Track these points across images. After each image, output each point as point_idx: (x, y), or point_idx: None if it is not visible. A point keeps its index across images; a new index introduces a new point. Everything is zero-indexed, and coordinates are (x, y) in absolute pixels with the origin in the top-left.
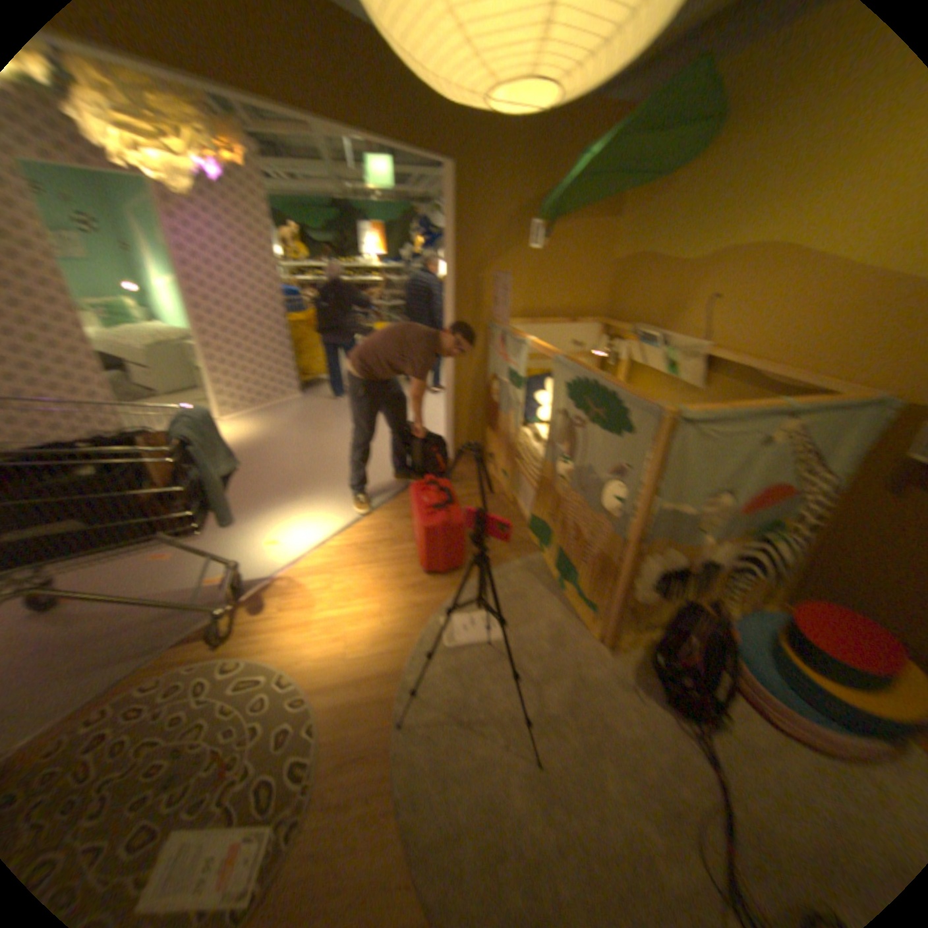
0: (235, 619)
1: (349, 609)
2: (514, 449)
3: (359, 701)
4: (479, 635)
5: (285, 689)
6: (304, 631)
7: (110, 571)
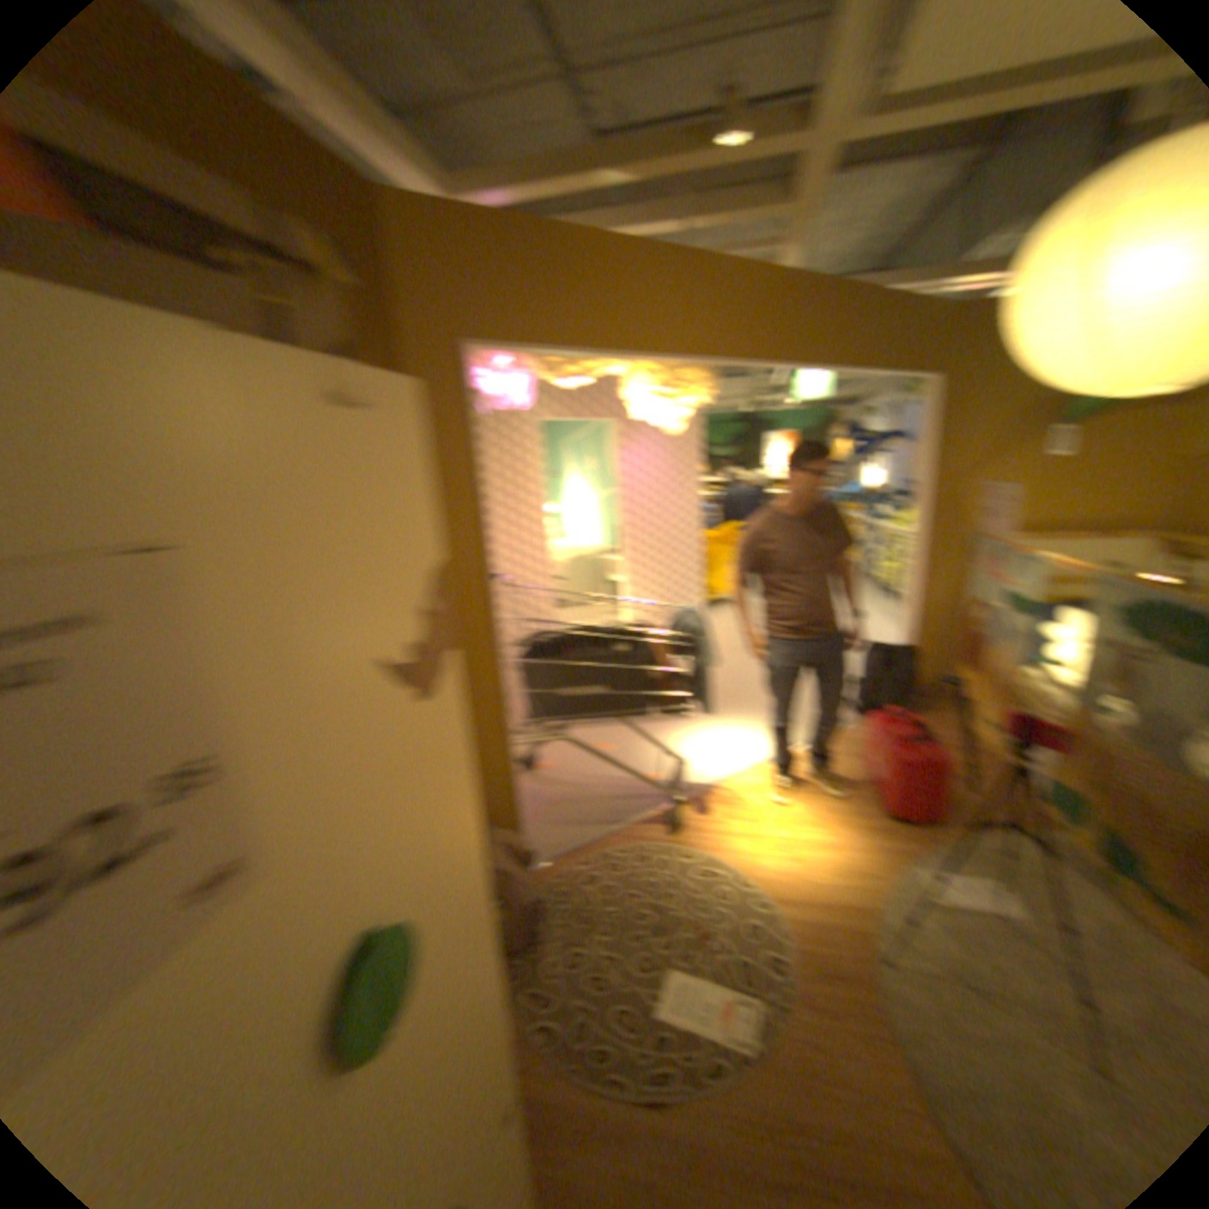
0: (690, 816)
1: (807, 837)
2: (1020, 693)
3: (837, 929)
4: (985, 907)
5: (753, 892)
6: (761, 845)
7: (573, 751)
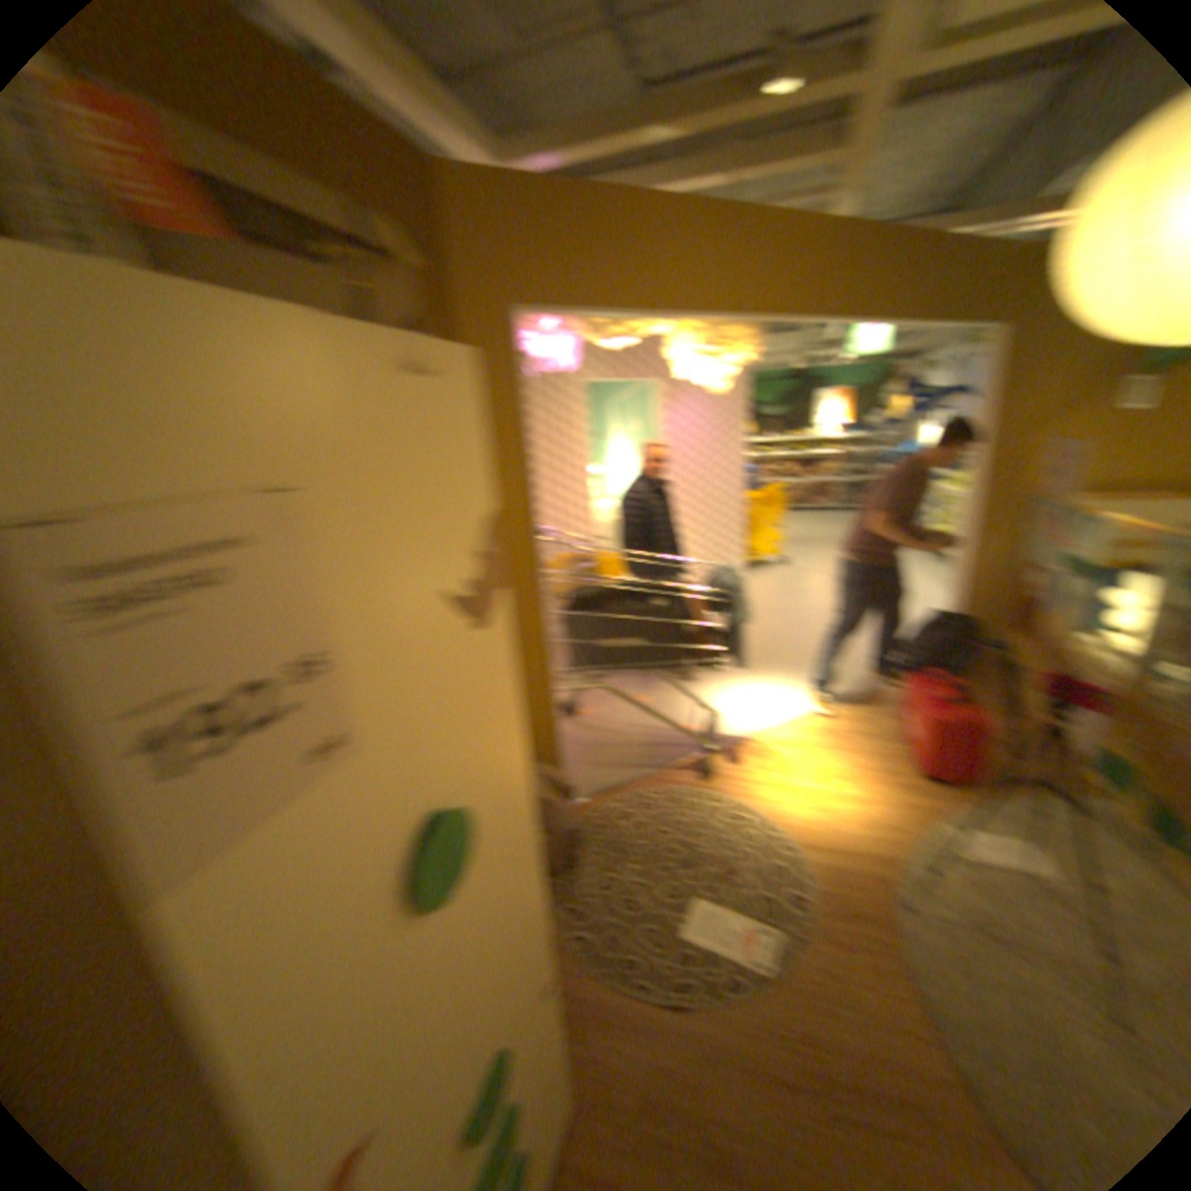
0: (721, 765)
1: (836, 790)
2: (1071, 659)
3: (859, 874)
4: (1014, 864)
5: (779, 836)
6: (789, 795)
7: (611, 701)
